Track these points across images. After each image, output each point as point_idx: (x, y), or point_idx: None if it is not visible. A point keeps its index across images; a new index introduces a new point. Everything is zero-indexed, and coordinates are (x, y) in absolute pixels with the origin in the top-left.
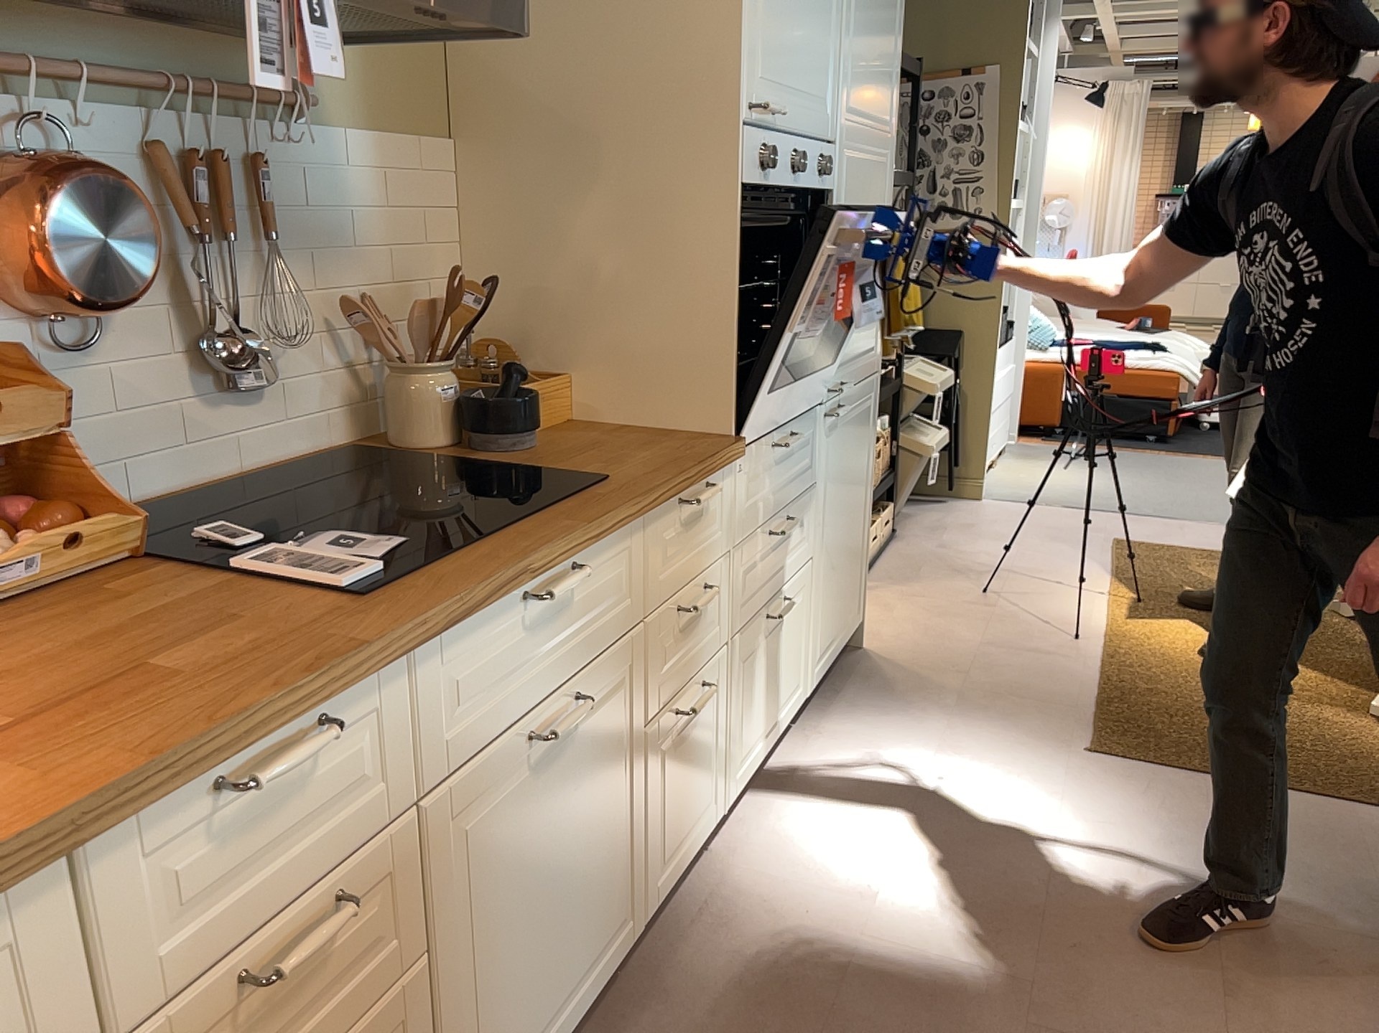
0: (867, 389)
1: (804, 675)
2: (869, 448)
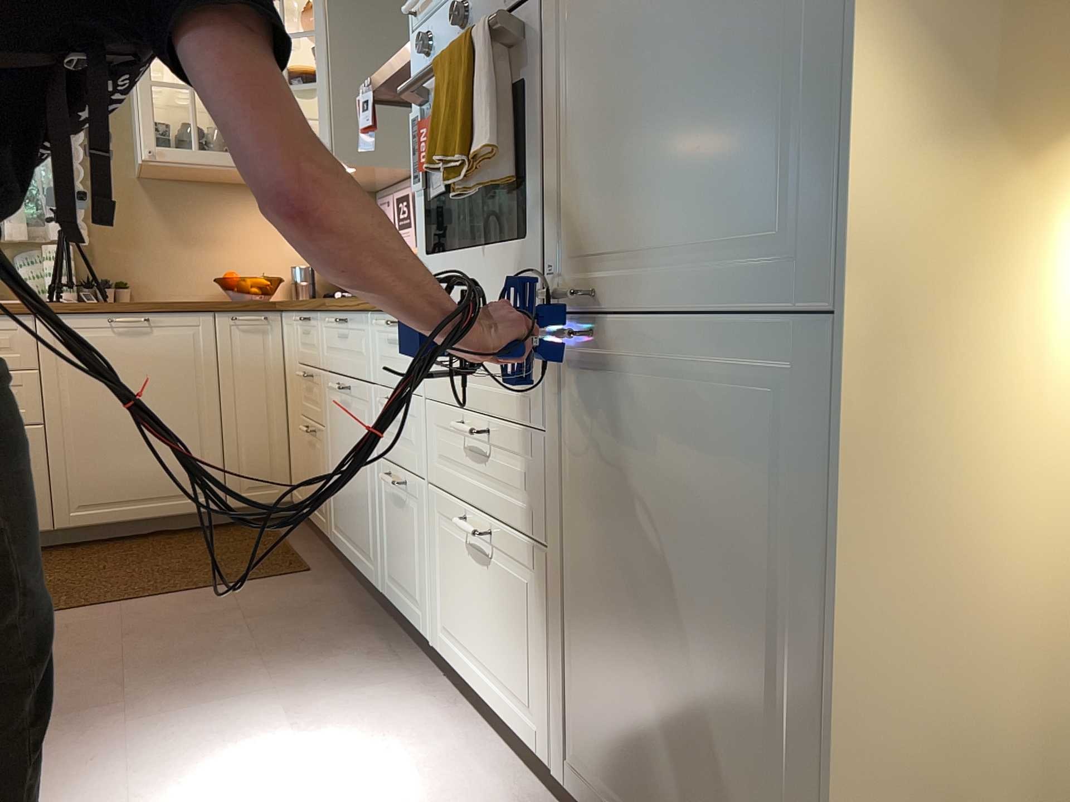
0: (749, 343)
1: (547, 733)
2: (806, 534)
